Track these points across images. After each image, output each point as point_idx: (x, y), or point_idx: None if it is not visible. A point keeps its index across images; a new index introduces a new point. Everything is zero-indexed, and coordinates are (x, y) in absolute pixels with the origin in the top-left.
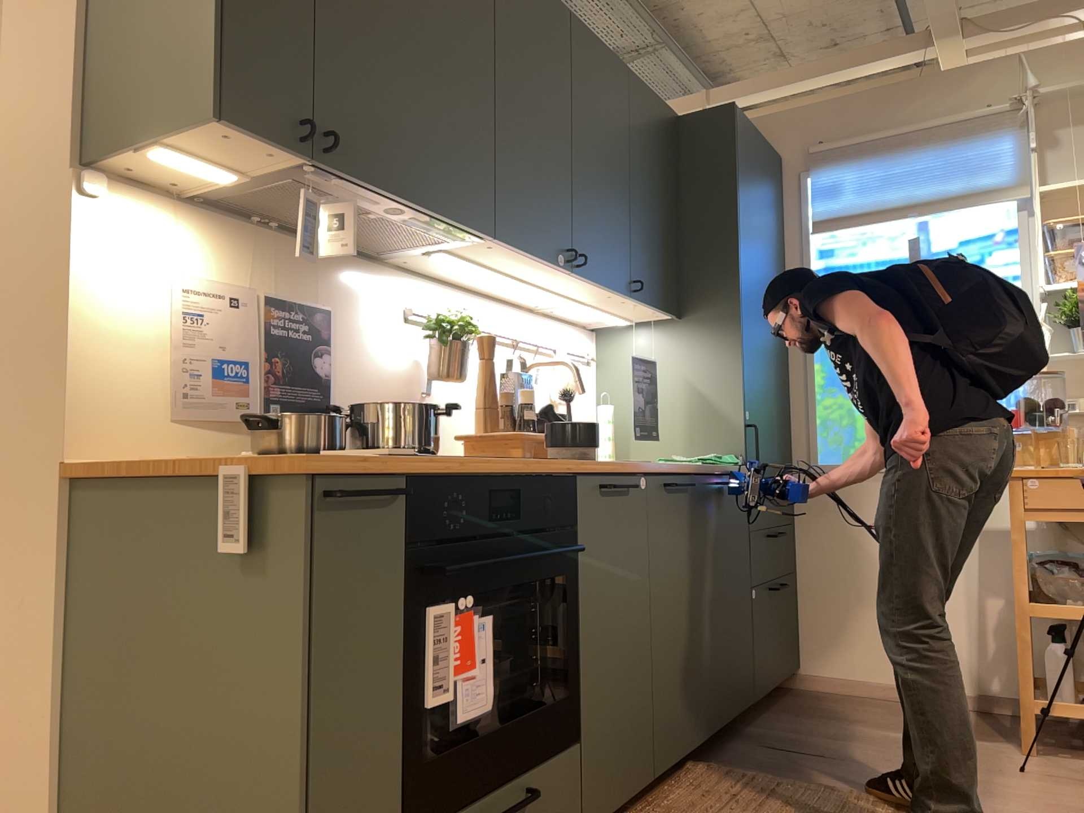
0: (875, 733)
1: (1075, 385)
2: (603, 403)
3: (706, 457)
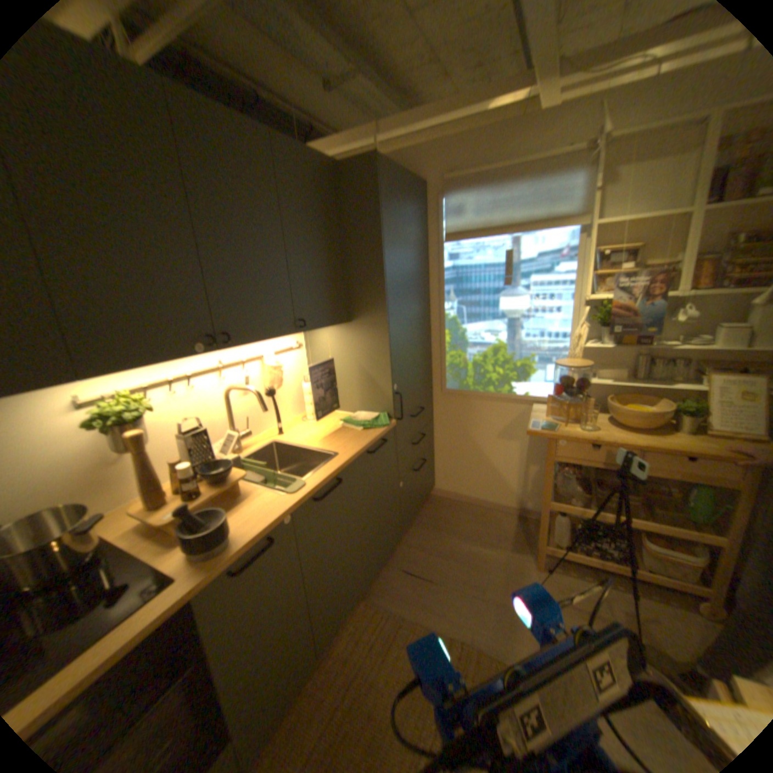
0: (463, 549)
1: (598, 357)
2: (304, 381)
3: (369, 414)
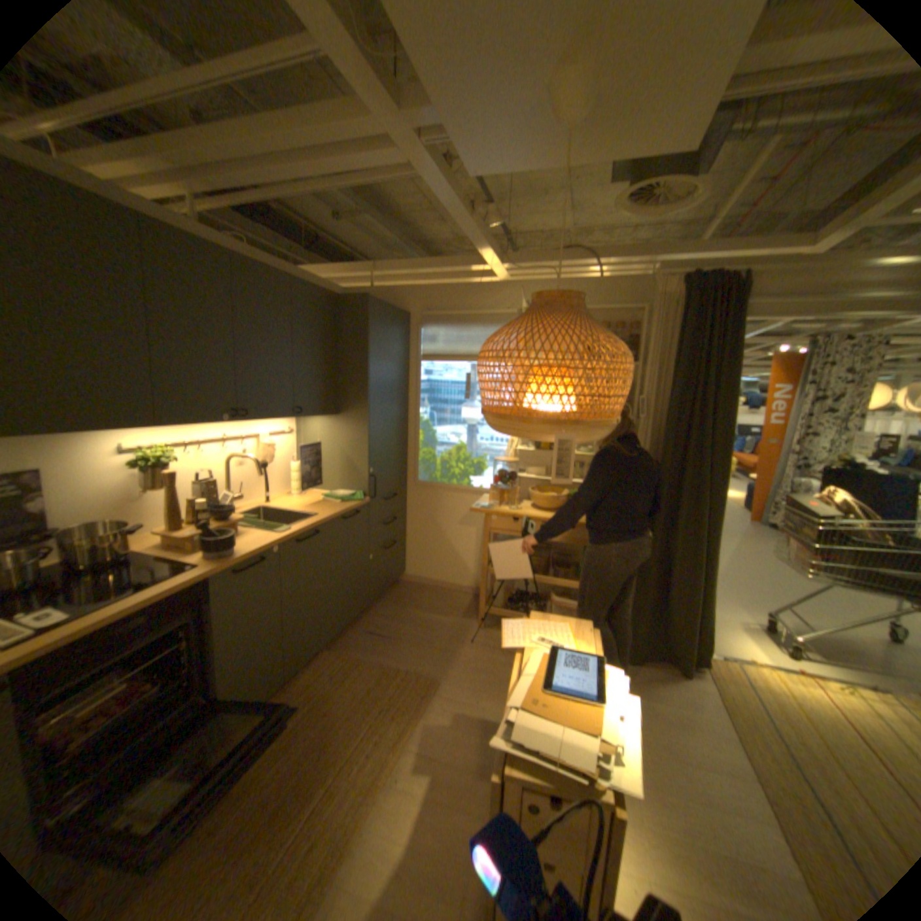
0: (421, 618)
1: (528, 459)
2: (292, 461)
3: (347, 493)
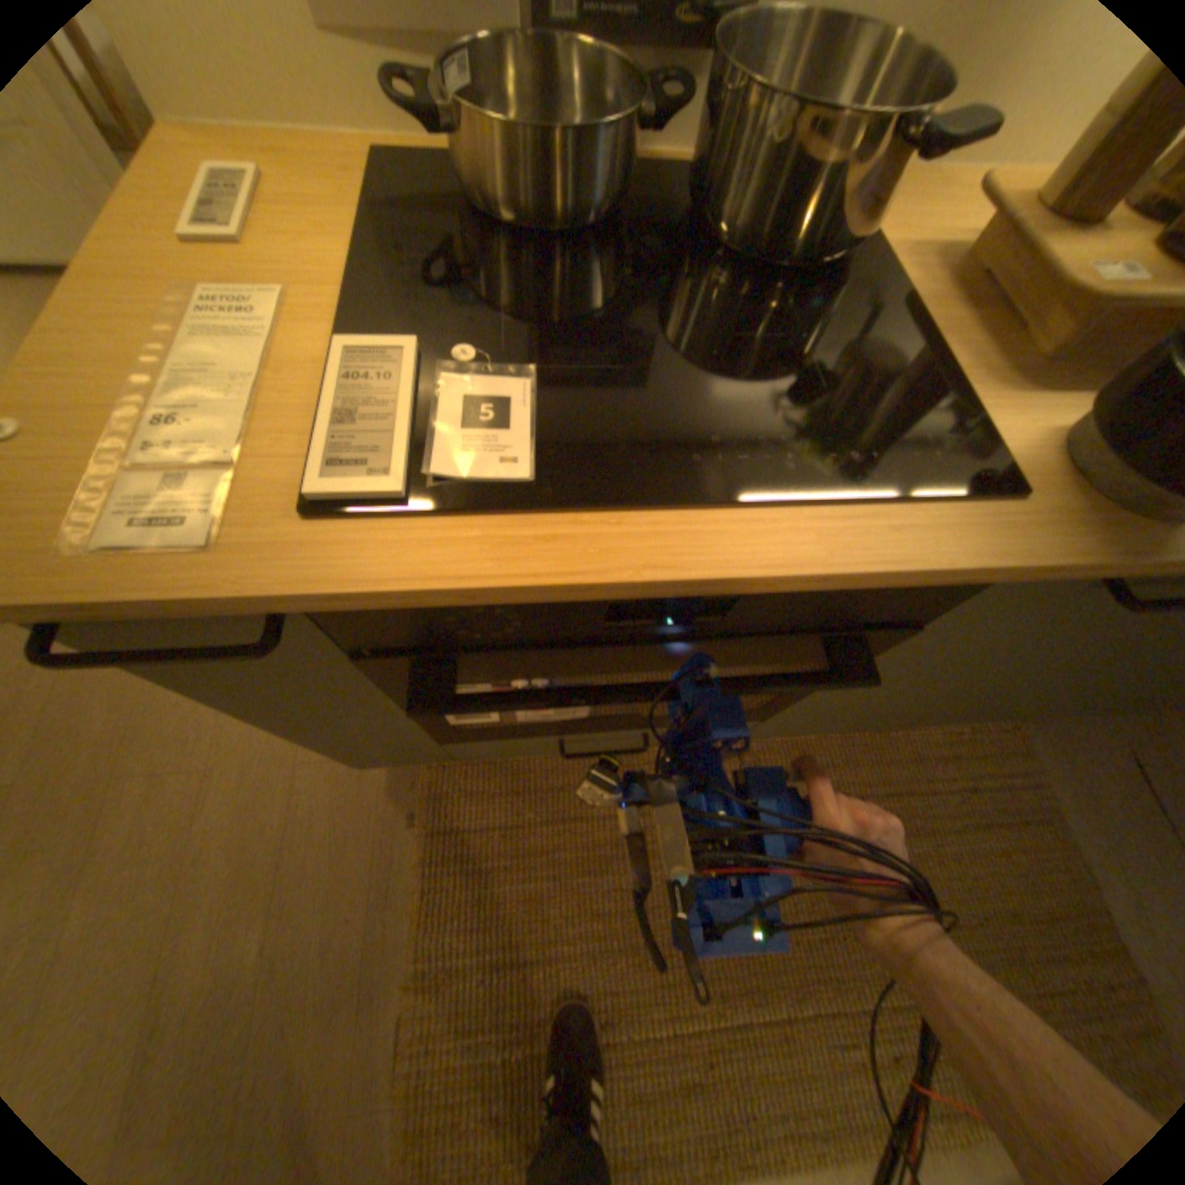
0: None
1: None
2: None
3: None
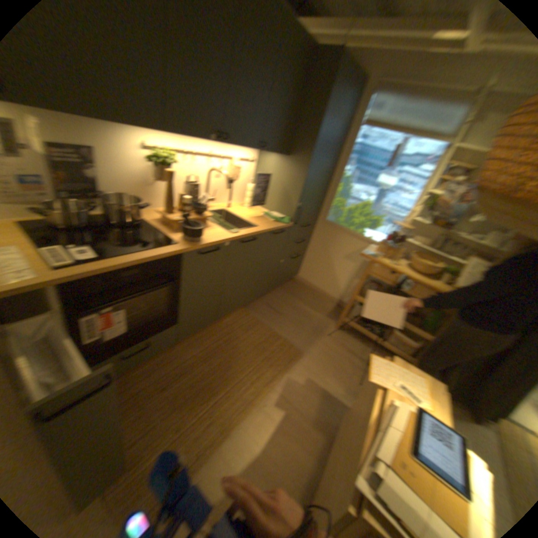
0: (300, 307)
1: (419, 229)
2: (248, 183)
3: (278, 215)
